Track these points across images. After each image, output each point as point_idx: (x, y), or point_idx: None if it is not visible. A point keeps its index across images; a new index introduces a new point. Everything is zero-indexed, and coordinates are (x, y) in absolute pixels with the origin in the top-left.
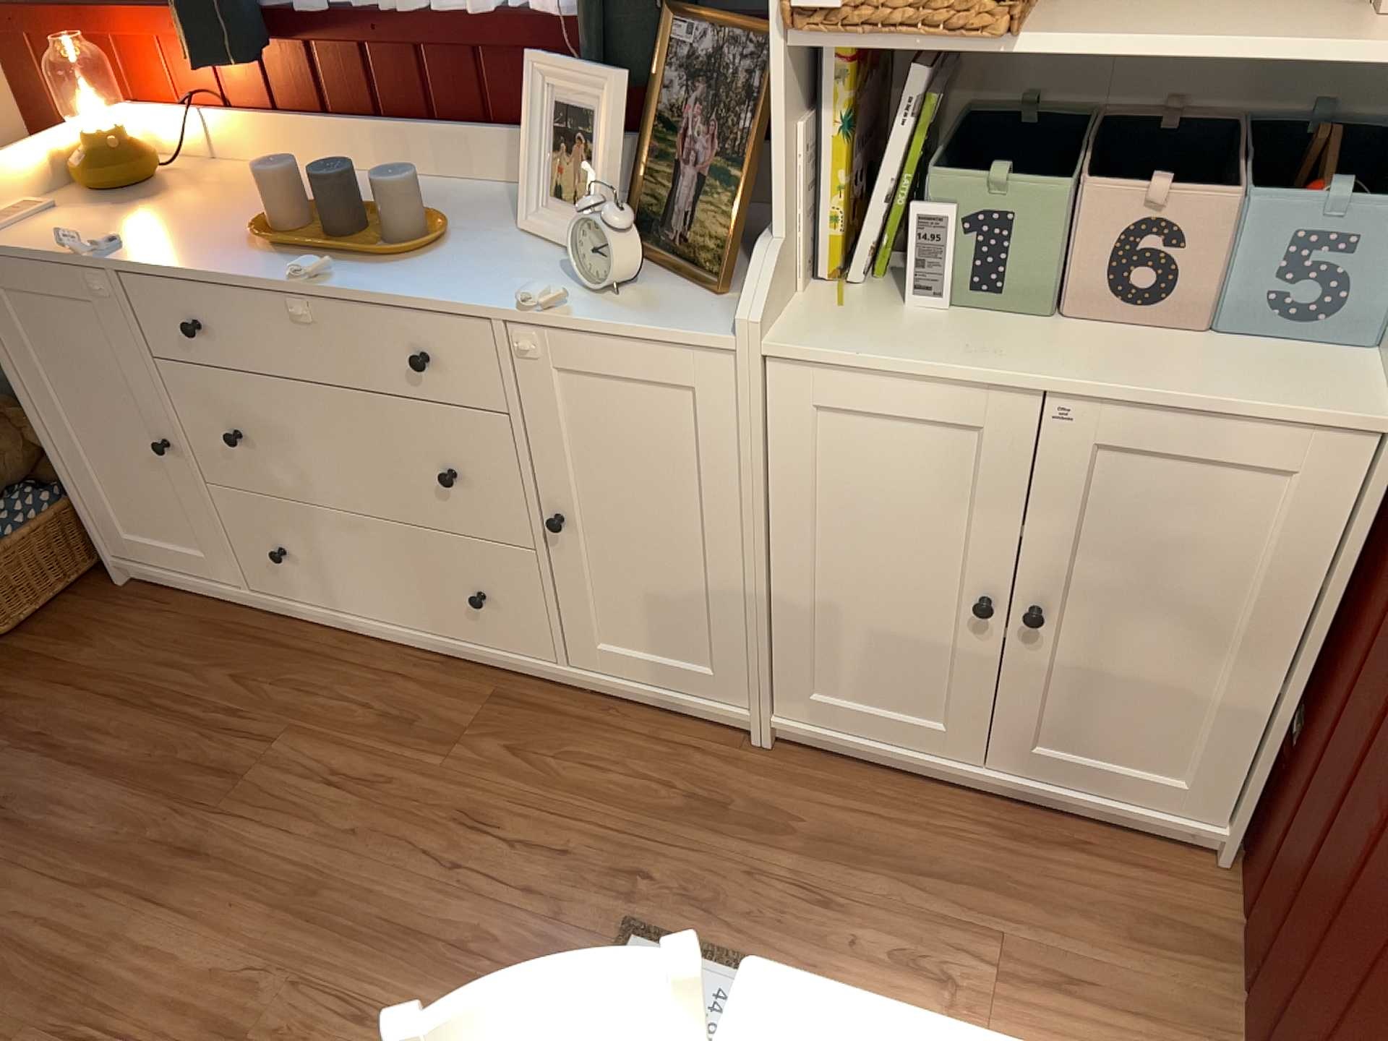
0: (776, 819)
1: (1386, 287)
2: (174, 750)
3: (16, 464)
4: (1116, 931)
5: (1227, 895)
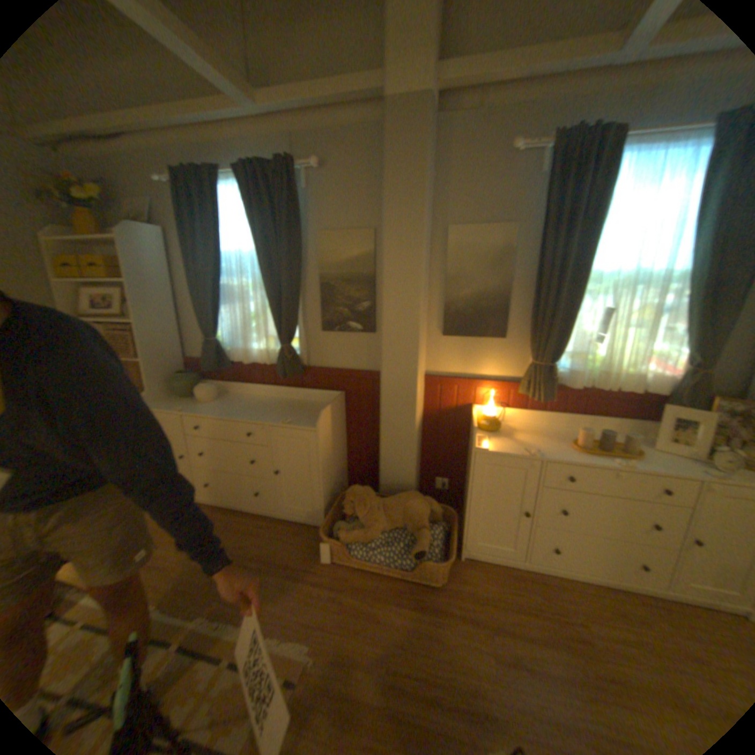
0: None
1: None
2: (553, 637)
3: (427, 516)
4: None
5: None
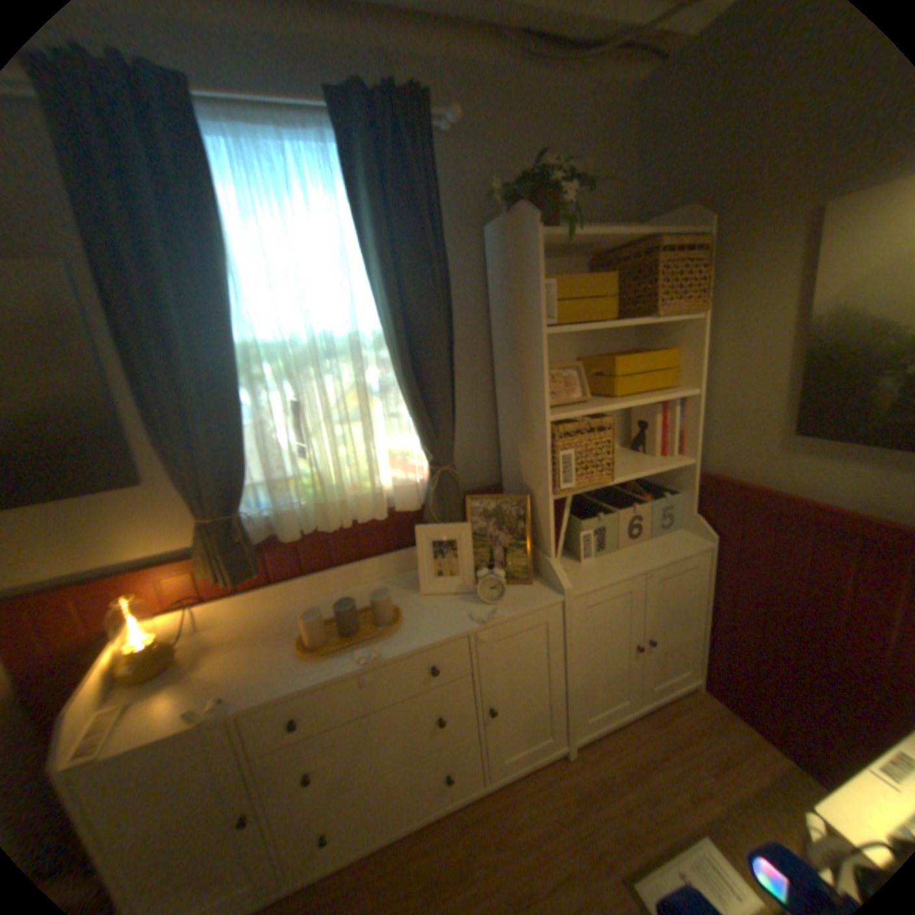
0: (612, 788)
1: (685, 511)
2: None
3: None
4: (718, 738)
5: (718, 703)
